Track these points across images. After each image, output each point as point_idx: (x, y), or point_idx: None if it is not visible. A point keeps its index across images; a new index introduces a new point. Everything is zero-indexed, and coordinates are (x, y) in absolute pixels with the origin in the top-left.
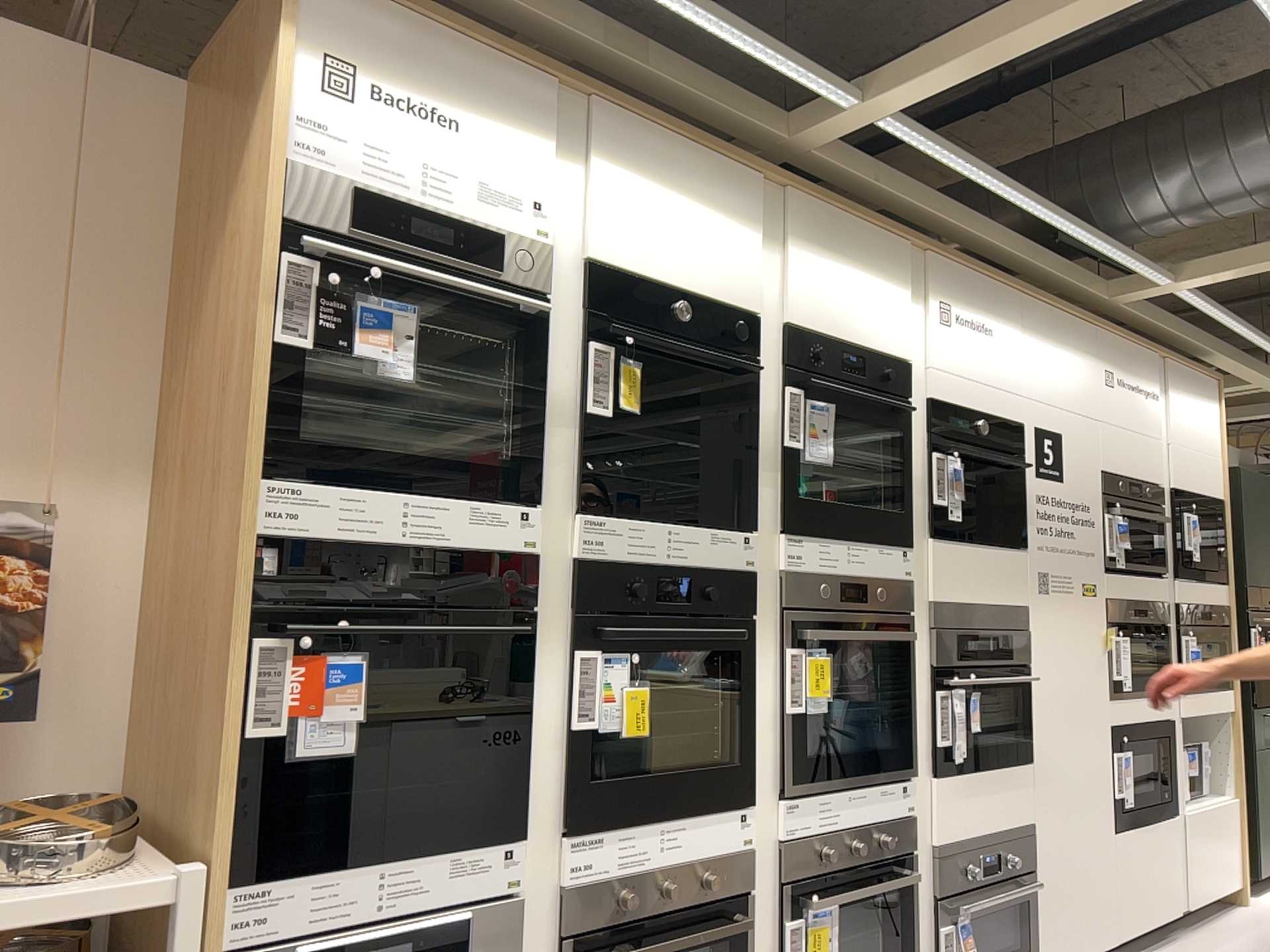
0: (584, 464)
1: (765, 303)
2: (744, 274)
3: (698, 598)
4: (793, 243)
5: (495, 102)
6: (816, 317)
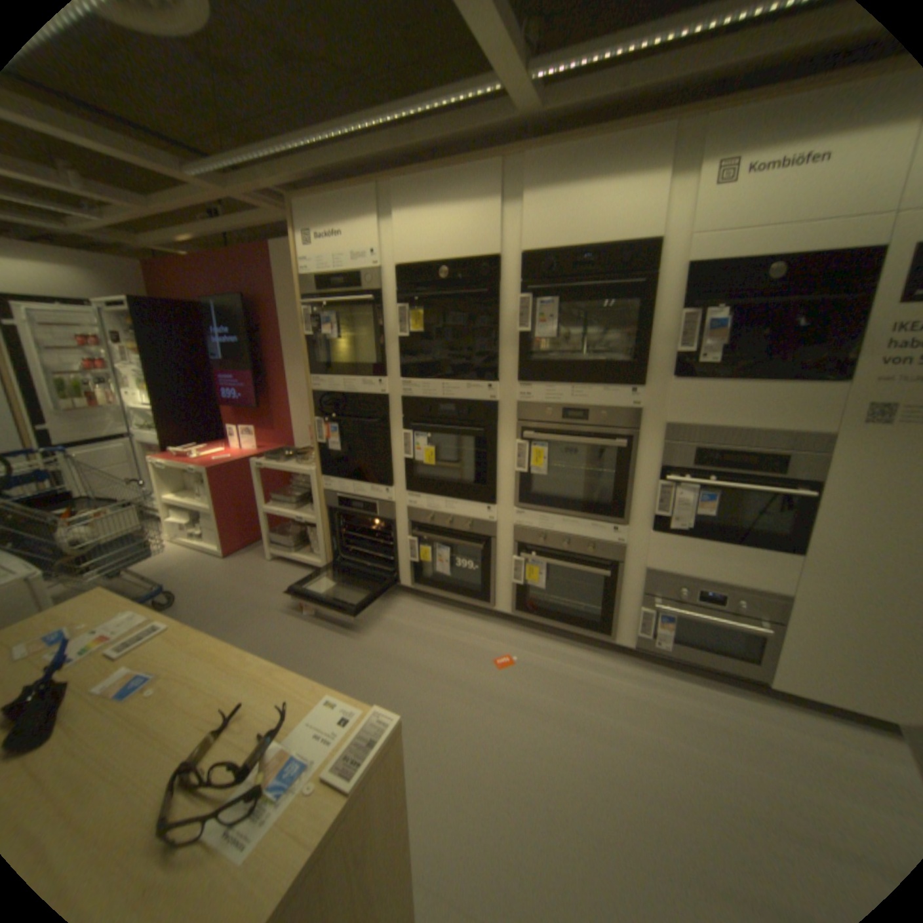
0: (400, 360)
1: (511, 241)
2: (487, 231)
3: (460, 417)
4: (532, 187)
5: (346, 209)
6: (553, 235)
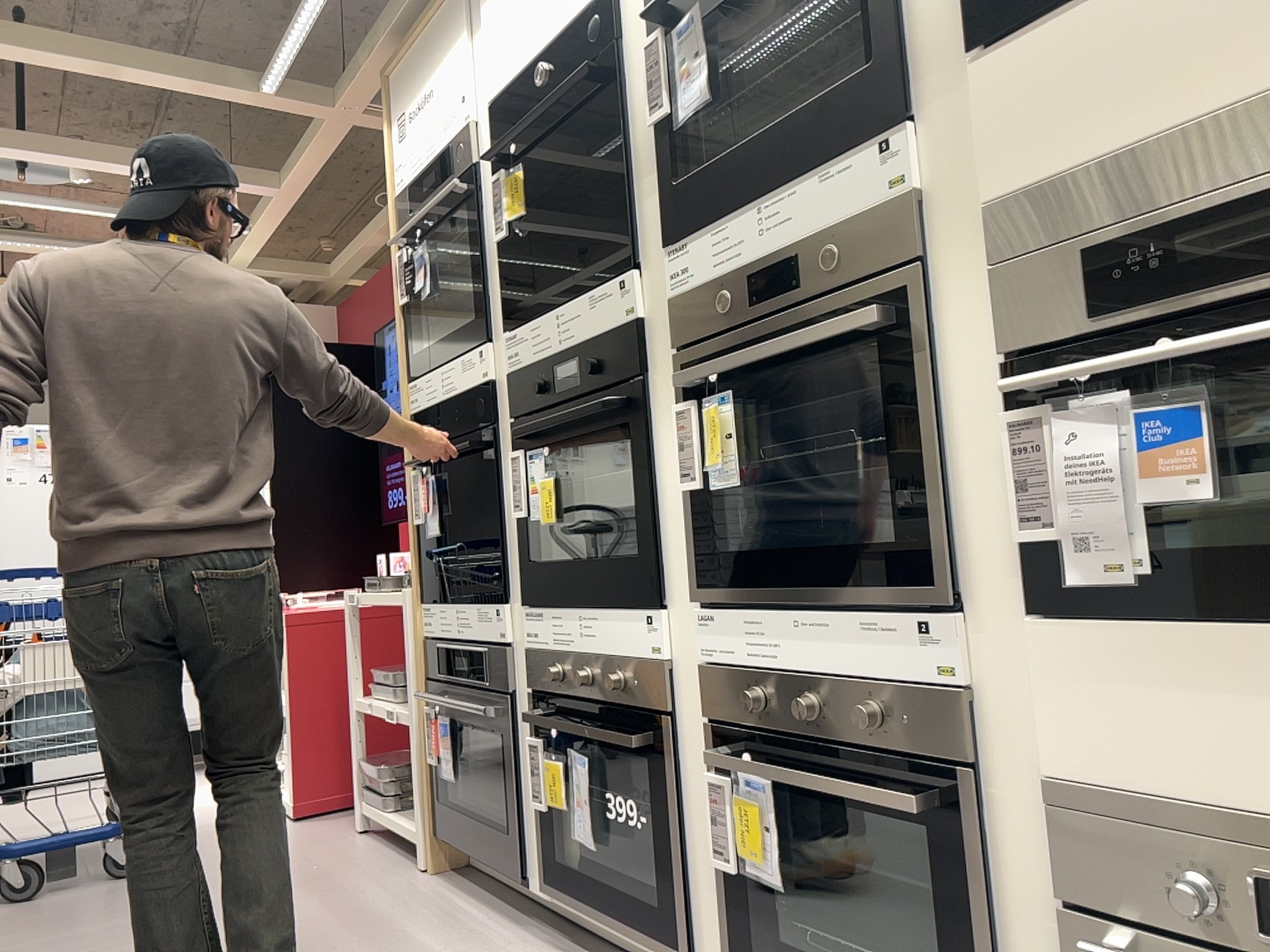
0: (501, 289)
1: None
2: None
3: (584, 378)
4: None
5: (437, 45)
6: None
